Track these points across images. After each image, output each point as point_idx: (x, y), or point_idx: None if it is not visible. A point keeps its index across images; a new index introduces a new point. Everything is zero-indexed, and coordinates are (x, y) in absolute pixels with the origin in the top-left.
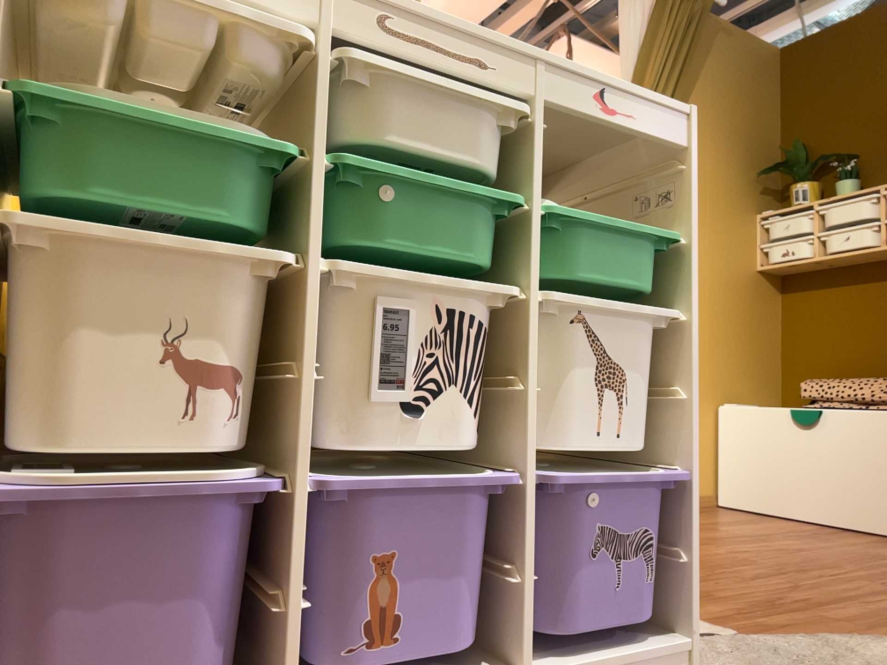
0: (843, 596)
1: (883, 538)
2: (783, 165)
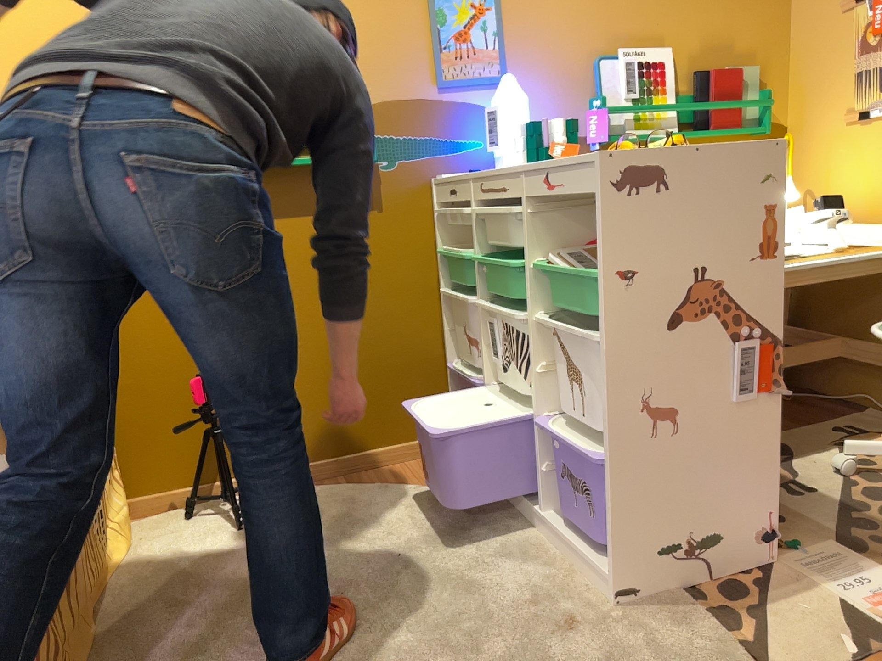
0: None
1: None
2: None
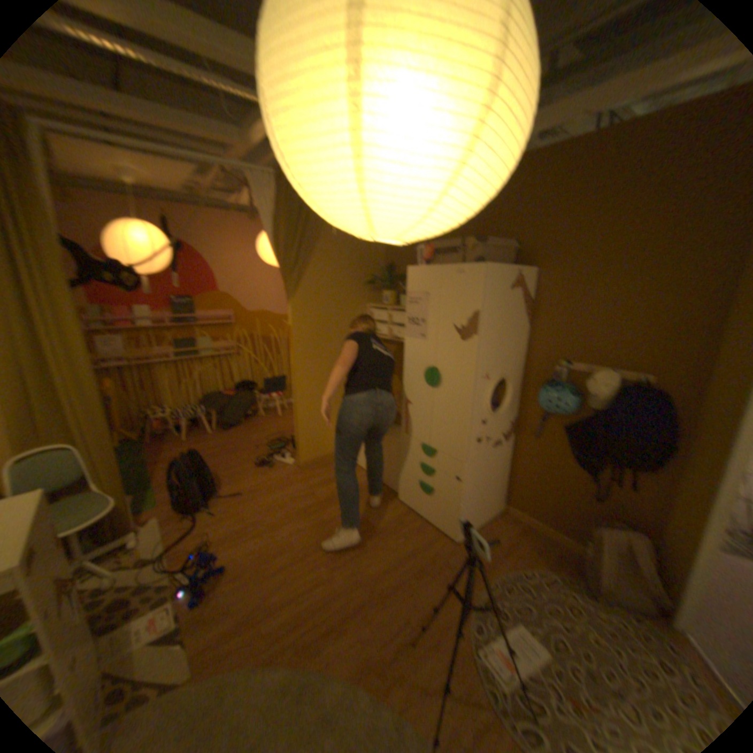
0: (295, 604)
1: (389, 497)
2: (381, 281)
